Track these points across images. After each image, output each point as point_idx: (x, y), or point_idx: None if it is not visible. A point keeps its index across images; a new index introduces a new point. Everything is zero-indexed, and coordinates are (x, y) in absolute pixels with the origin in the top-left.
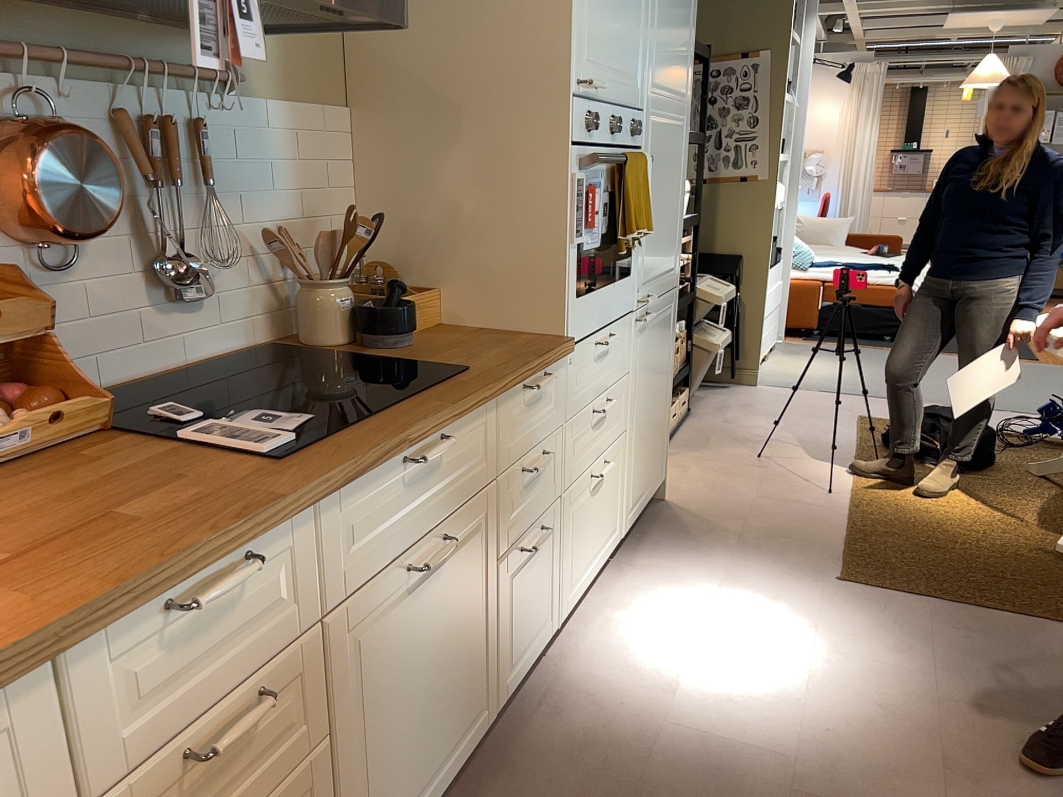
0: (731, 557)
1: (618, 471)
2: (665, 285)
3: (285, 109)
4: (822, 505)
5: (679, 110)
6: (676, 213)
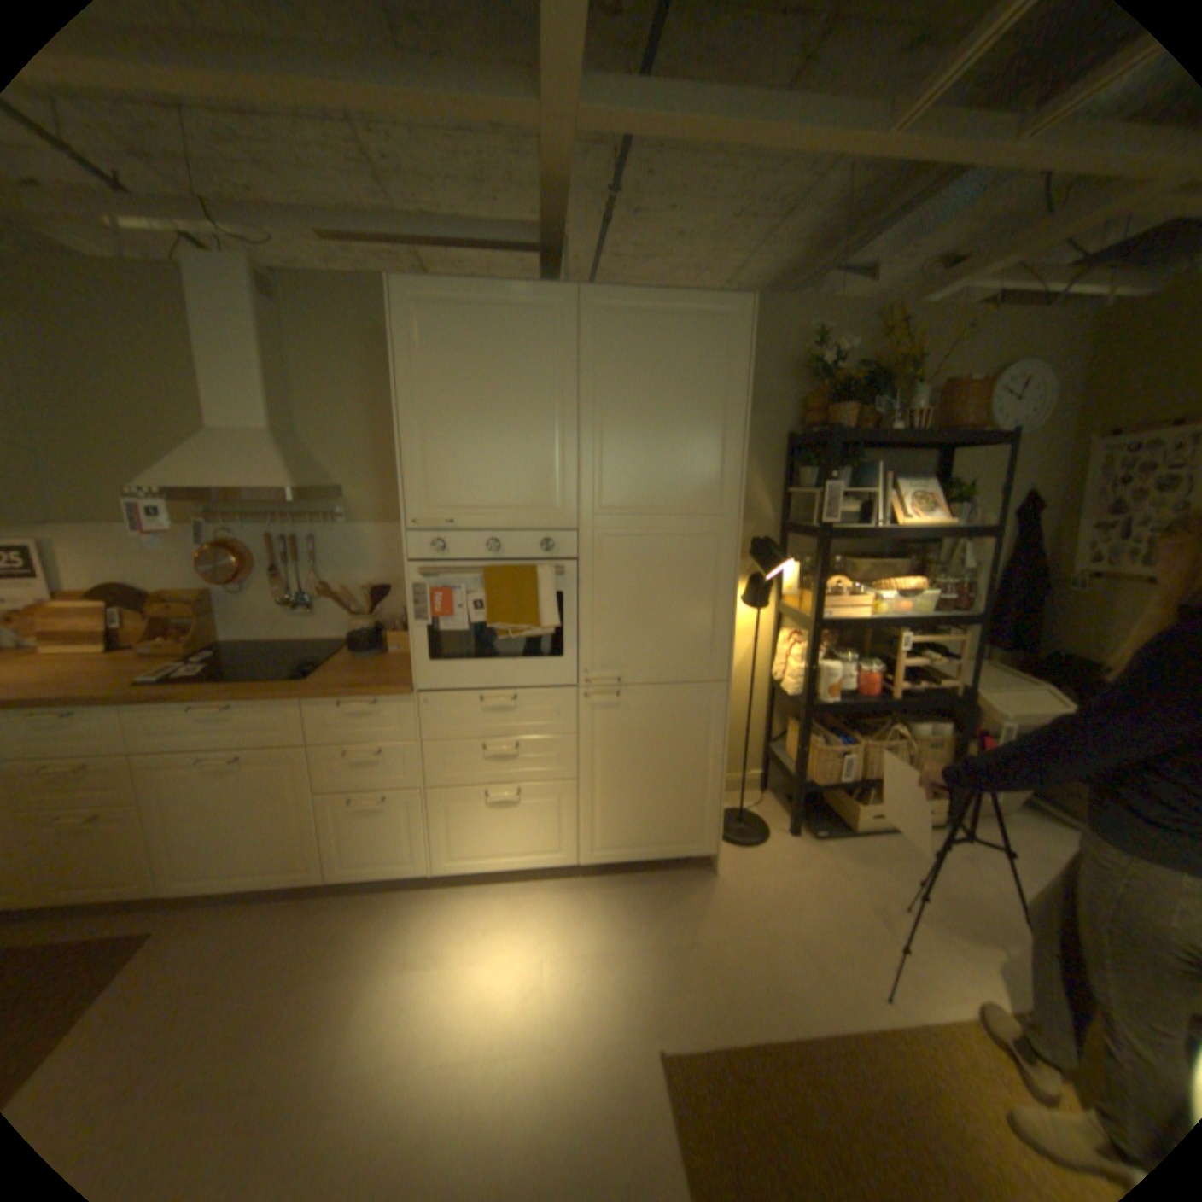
0: (641, 953)
1: (557, 808)
2: (674, 676)
3: (375, 527)
4: (845, 1004)
5: (692, 522)
6: (703, 614)
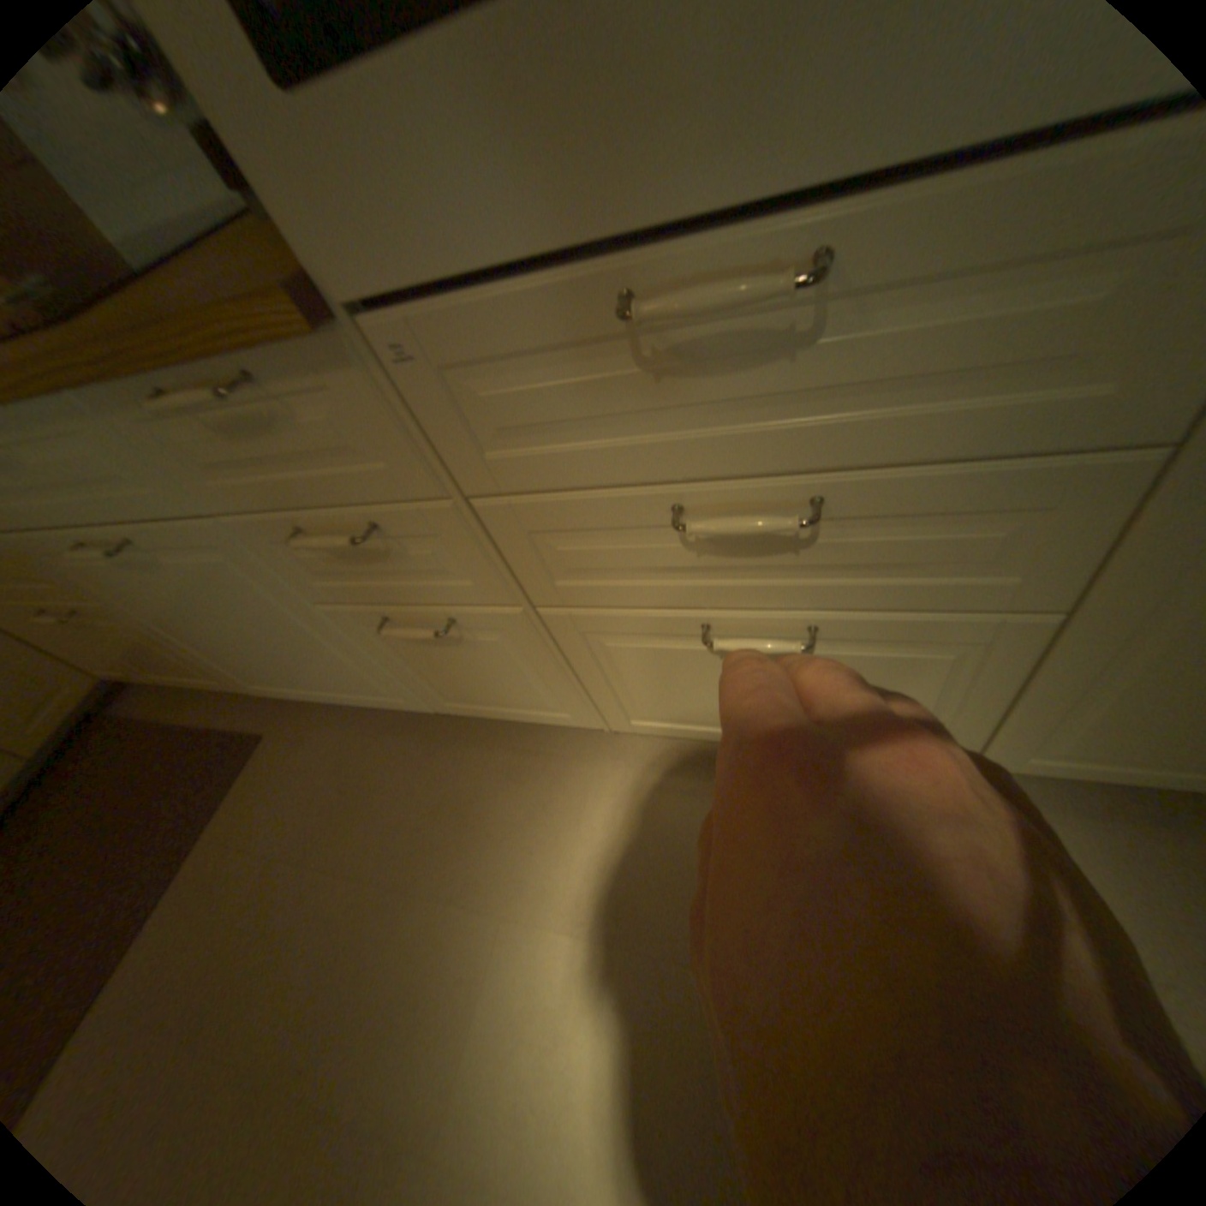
0: None
1: (945, 676)
2: None
3: None
4: None
5: None
6: None
